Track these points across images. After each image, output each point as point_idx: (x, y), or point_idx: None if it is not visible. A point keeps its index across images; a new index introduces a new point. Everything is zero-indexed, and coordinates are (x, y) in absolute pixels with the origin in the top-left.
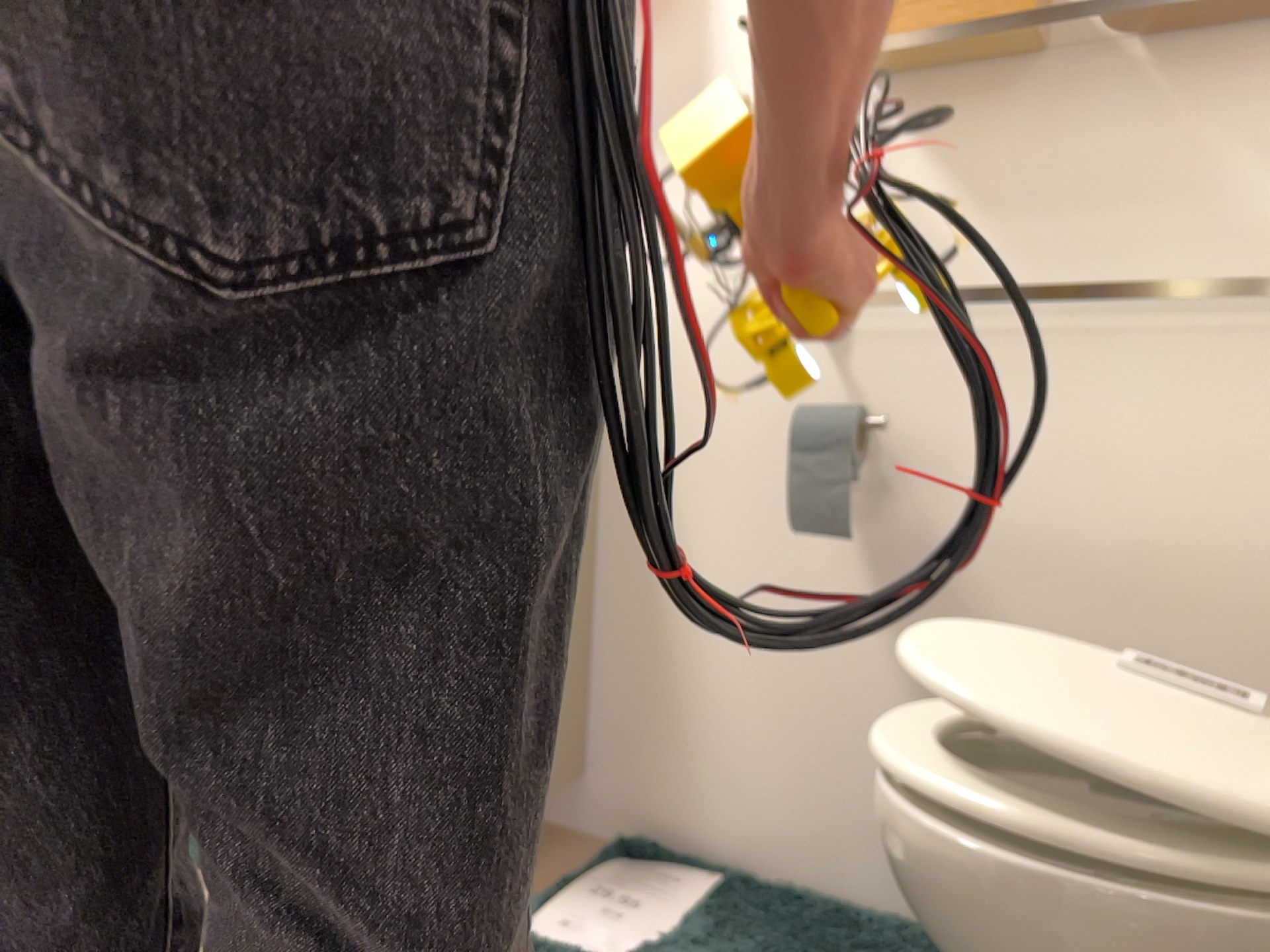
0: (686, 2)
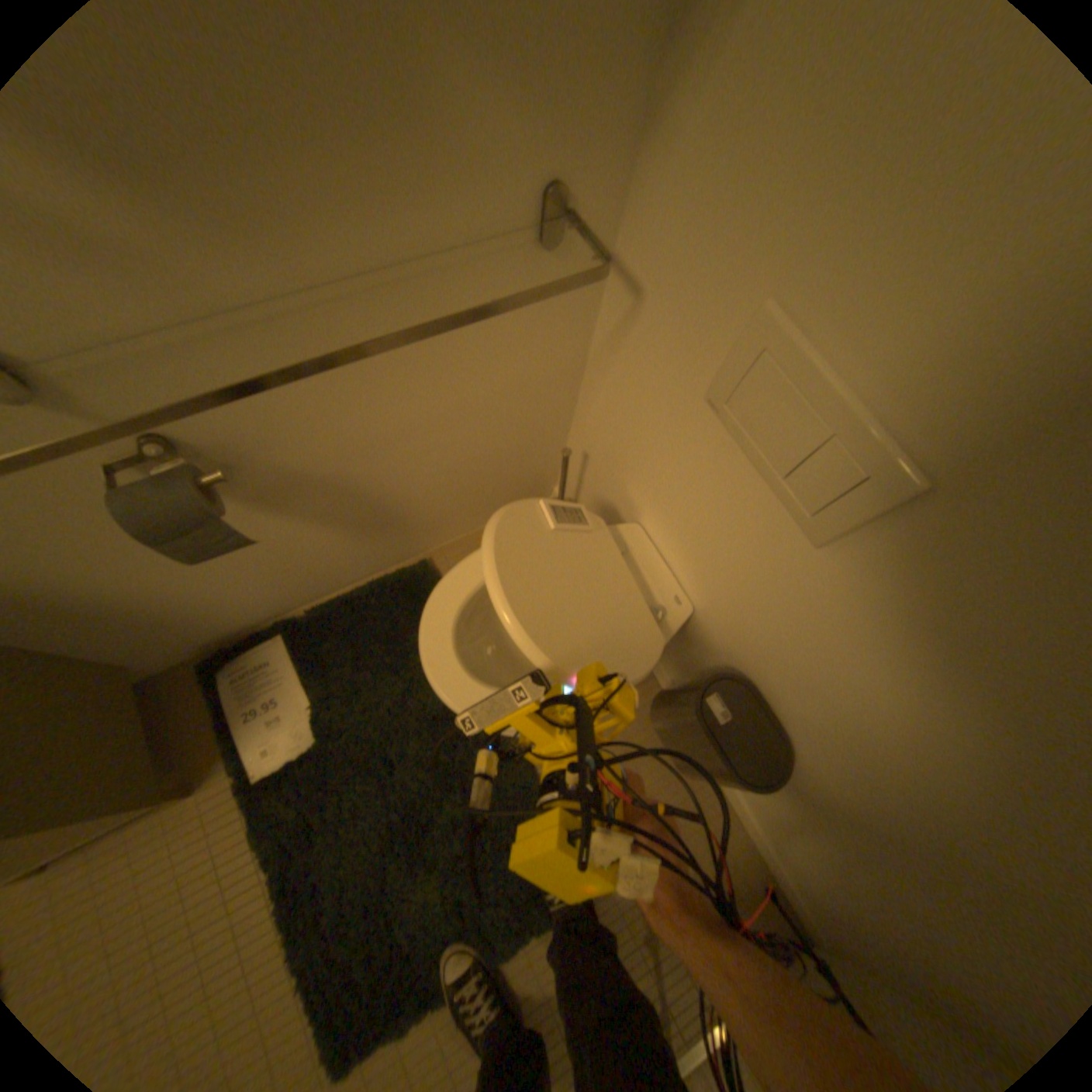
0: None
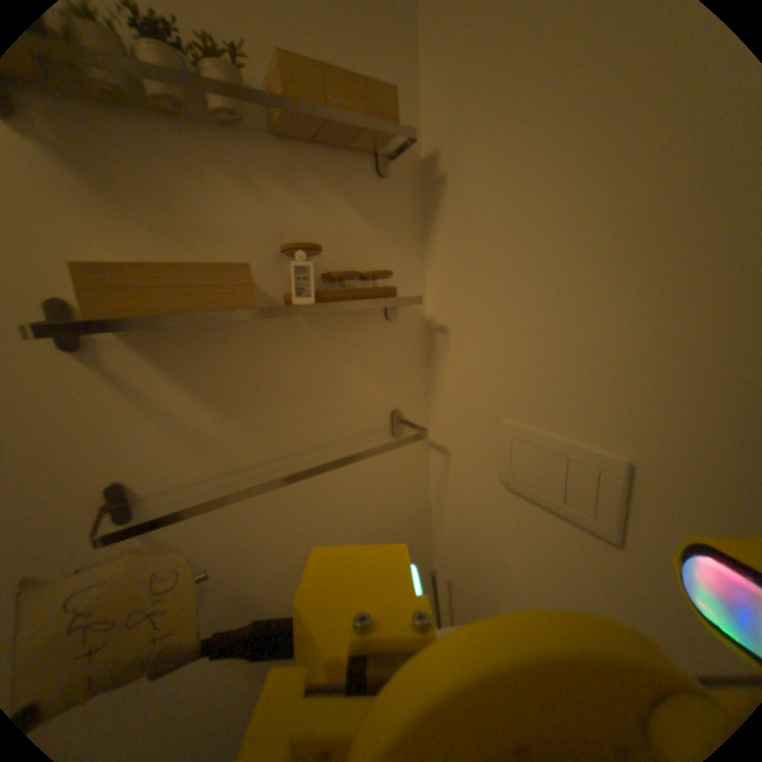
0: None
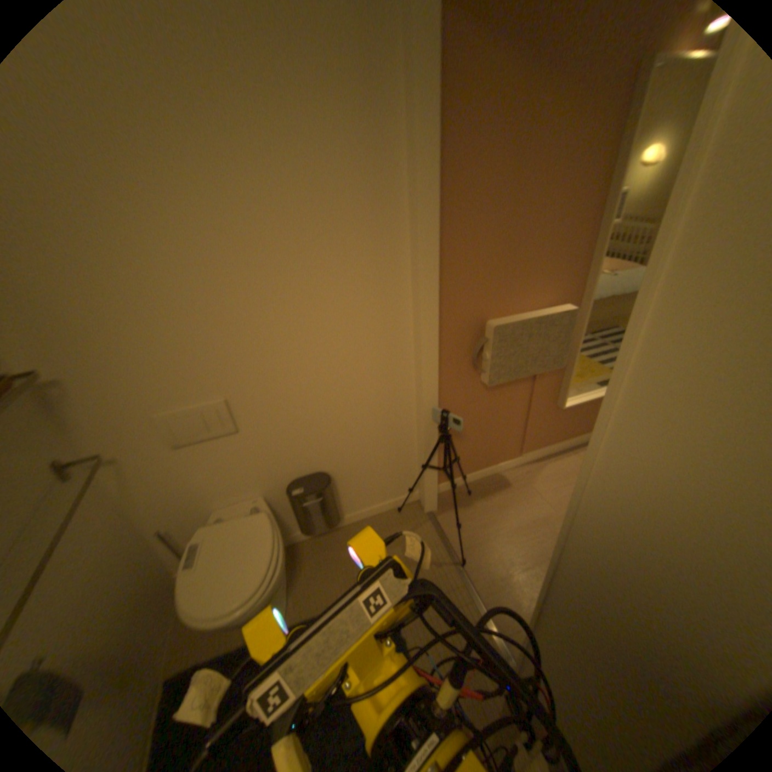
0: None
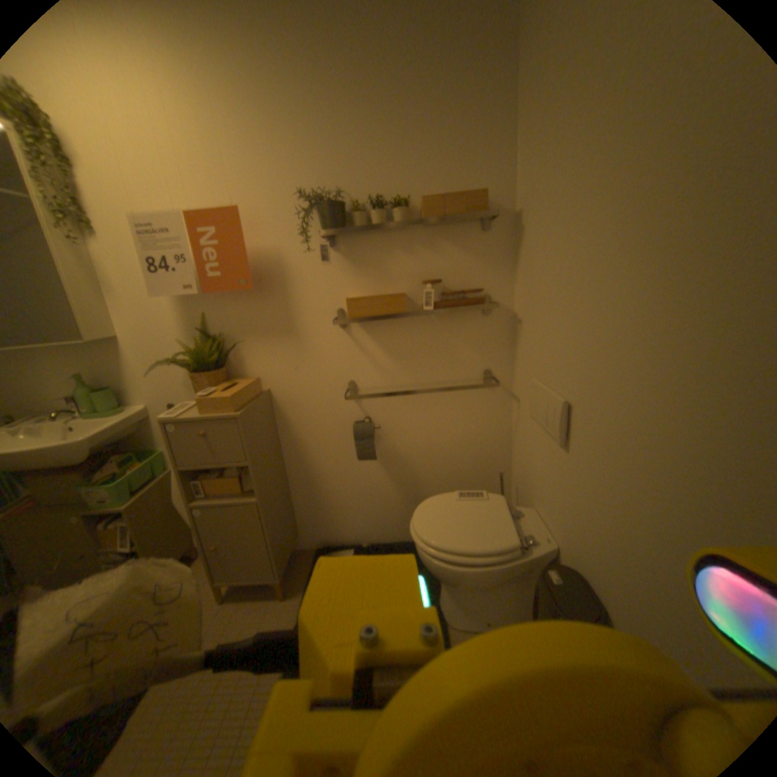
0: (278, 283)
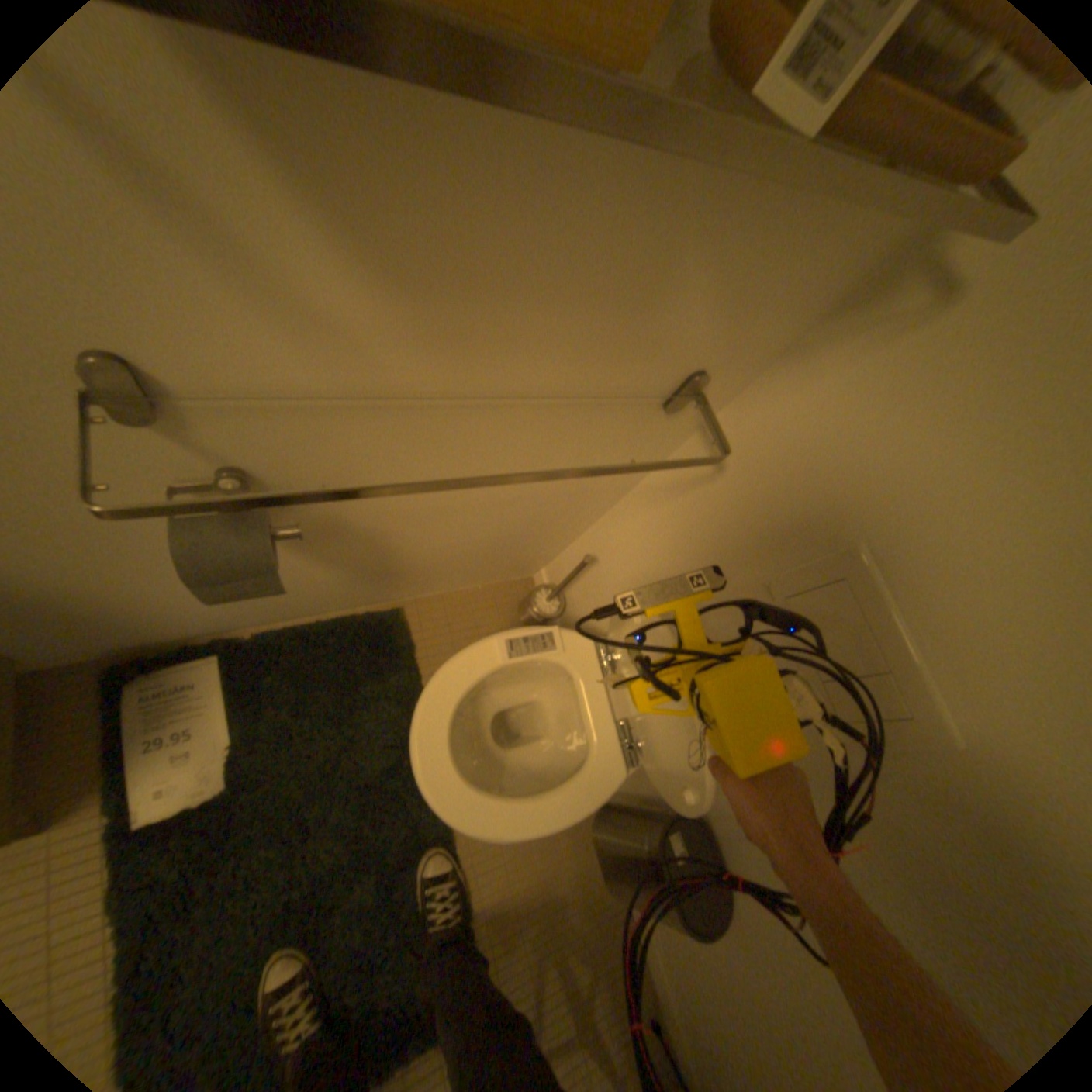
0: None
